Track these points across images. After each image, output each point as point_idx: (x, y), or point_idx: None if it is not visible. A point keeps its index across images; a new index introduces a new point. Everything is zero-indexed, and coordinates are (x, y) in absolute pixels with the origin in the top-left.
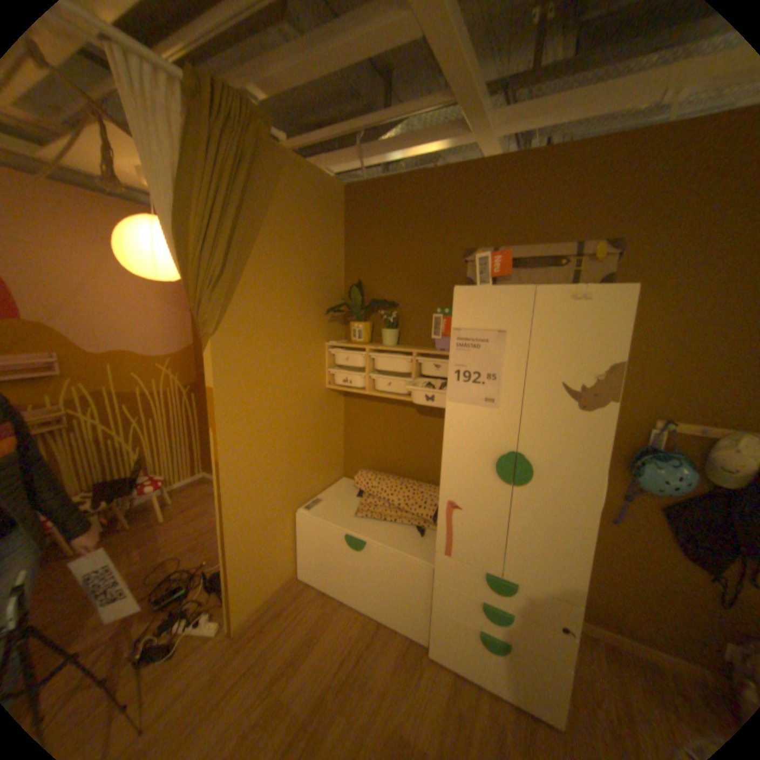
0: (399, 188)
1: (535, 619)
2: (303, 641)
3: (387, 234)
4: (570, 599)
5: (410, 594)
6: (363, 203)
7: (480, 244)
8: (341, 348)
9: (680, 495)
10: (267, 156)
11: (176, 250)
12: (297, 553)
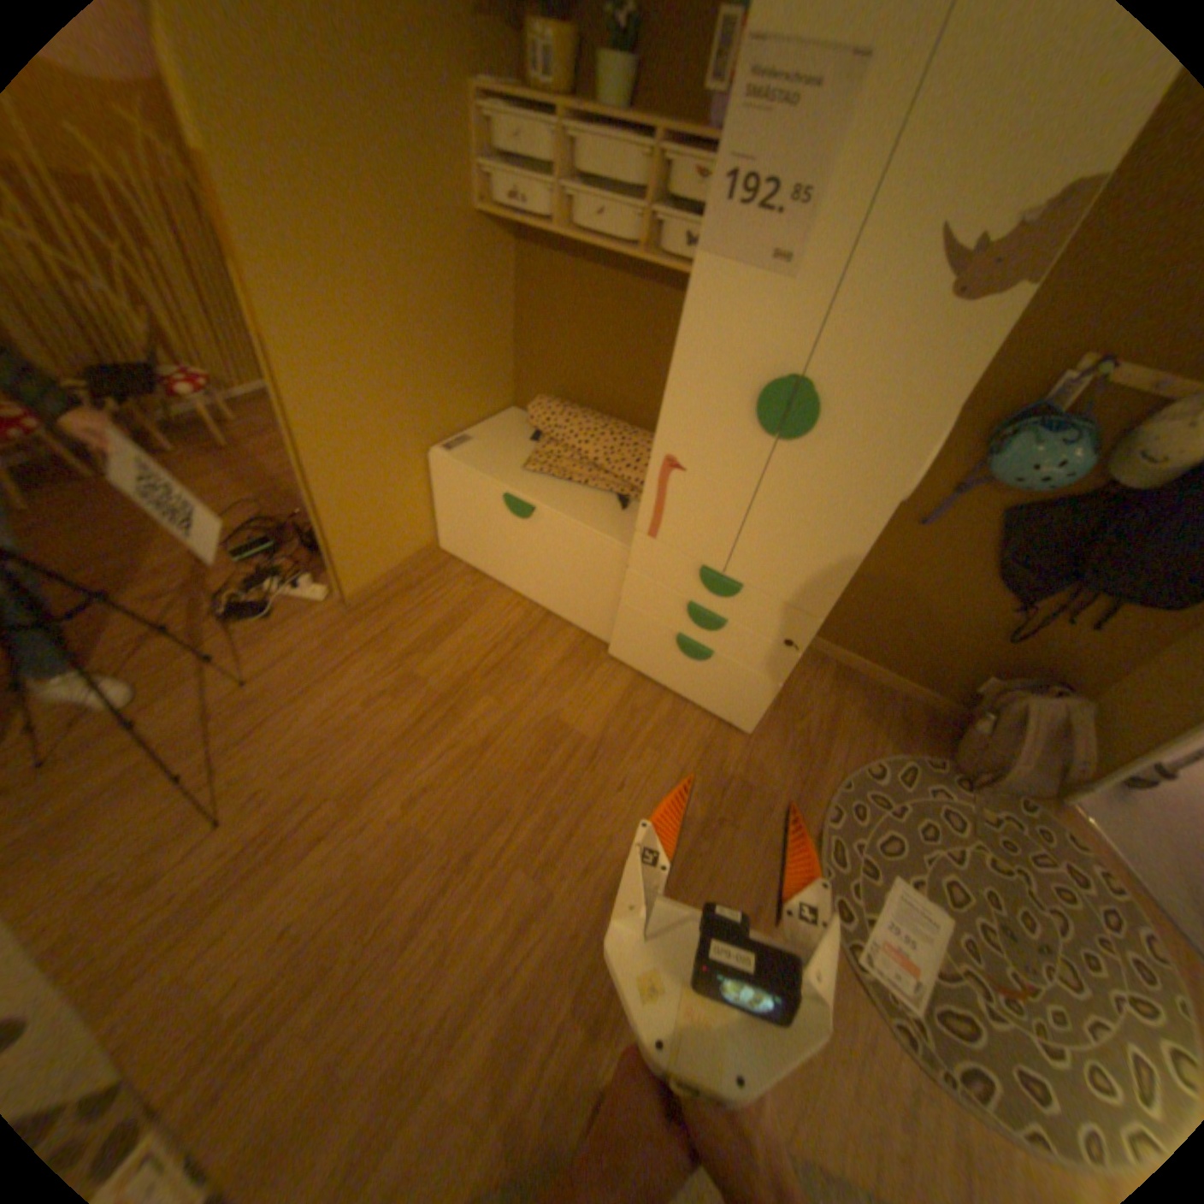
0: None
1: (752, 627)
2: (445, 620)
3: None
4: (807, 609)
5: (592, 582)
6: None
7: None
8: (501, 99)
9: (1044, 491)
10: None
11: None
12: (435, 514)
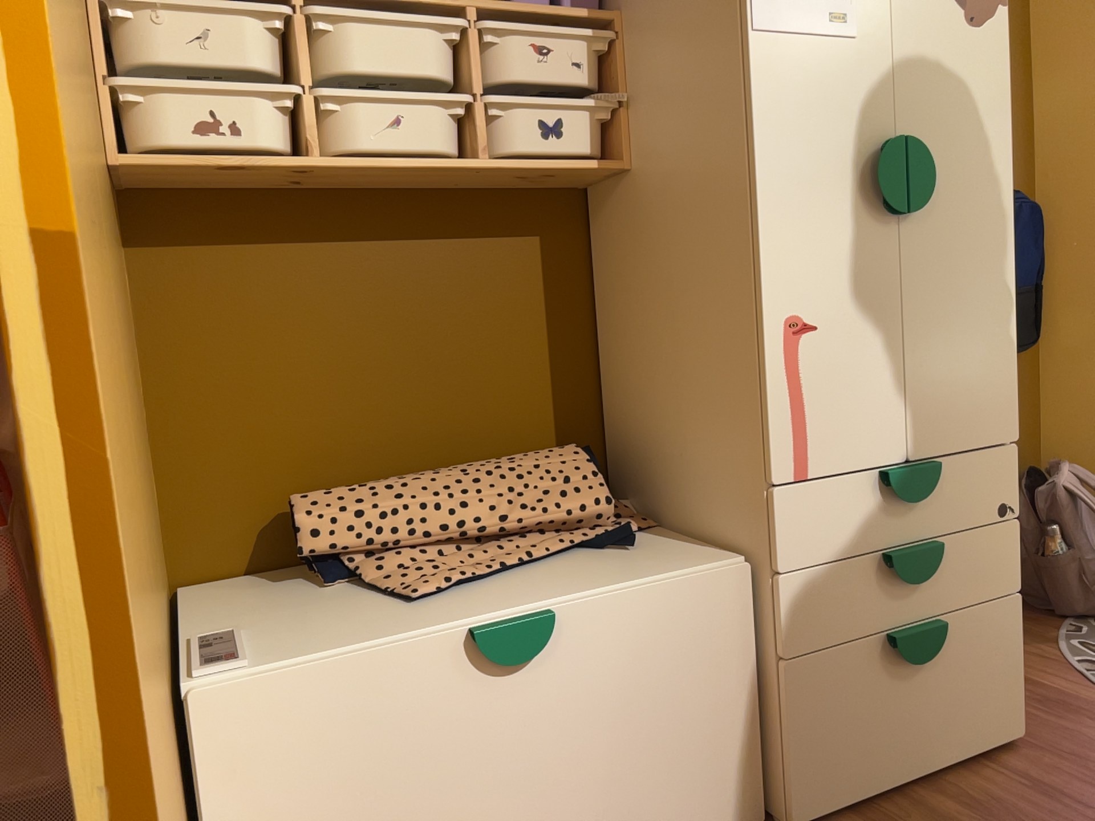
0: None
1: (964, 520)
2: None
3: None
4: (1002, 433)
5: (703, 691)
6: None
7: None
8: None
9: None
10: None
11: None
12: None
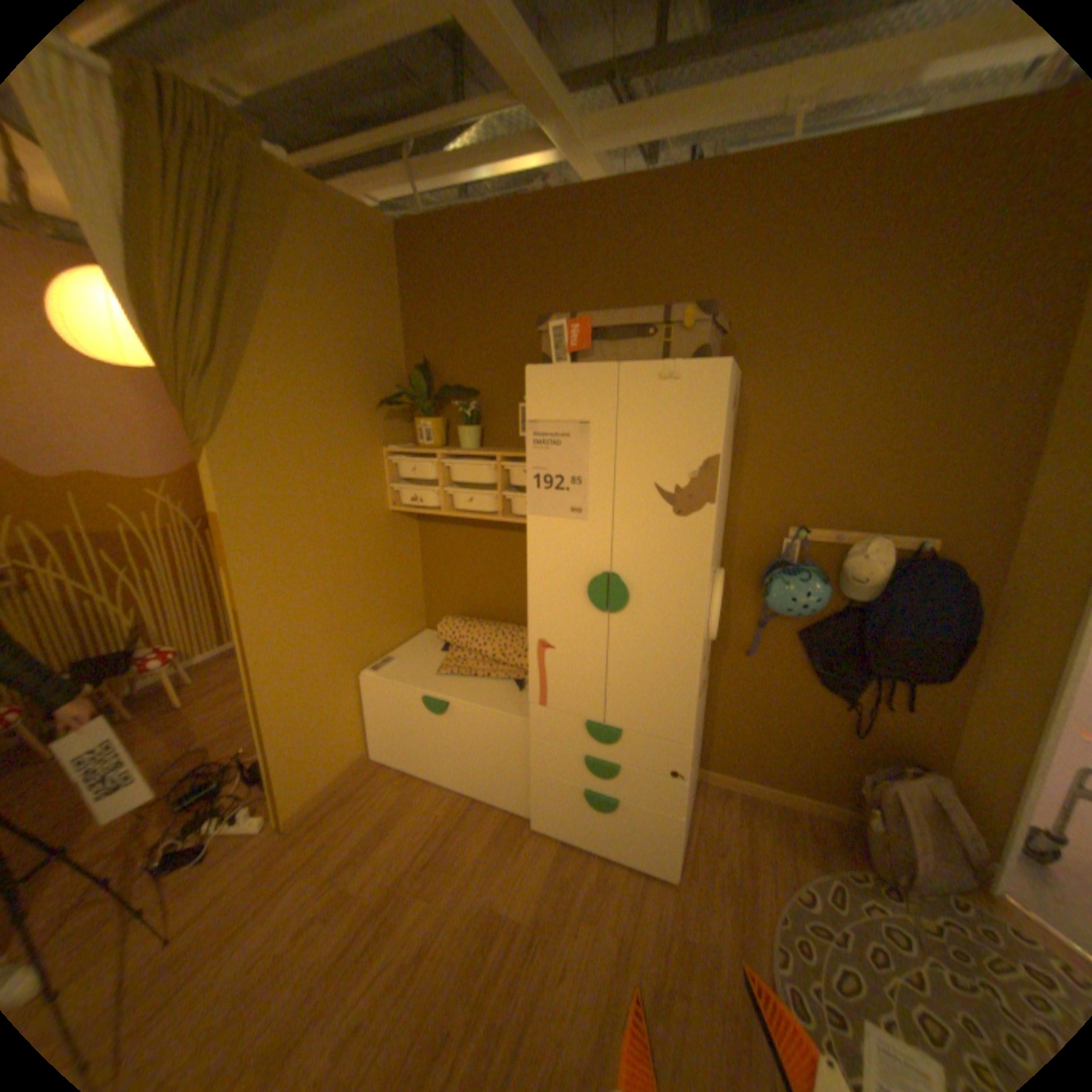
0: (468, 227)
1: (642, 767)
2: (376, 827)
3: (457, 294)
4: (676, 738)
5: (506, 759)
6: (422, 248)
7: (577, 307)
8: (405, 454)
9: (810, 614)
10: (266, 181)
11: (141, 323)
12: (366, 728)
